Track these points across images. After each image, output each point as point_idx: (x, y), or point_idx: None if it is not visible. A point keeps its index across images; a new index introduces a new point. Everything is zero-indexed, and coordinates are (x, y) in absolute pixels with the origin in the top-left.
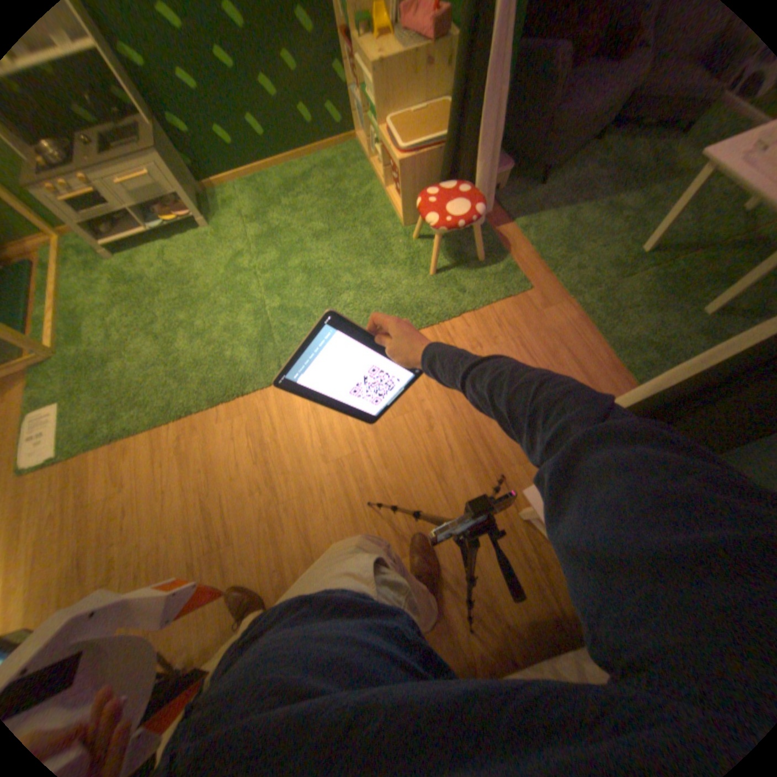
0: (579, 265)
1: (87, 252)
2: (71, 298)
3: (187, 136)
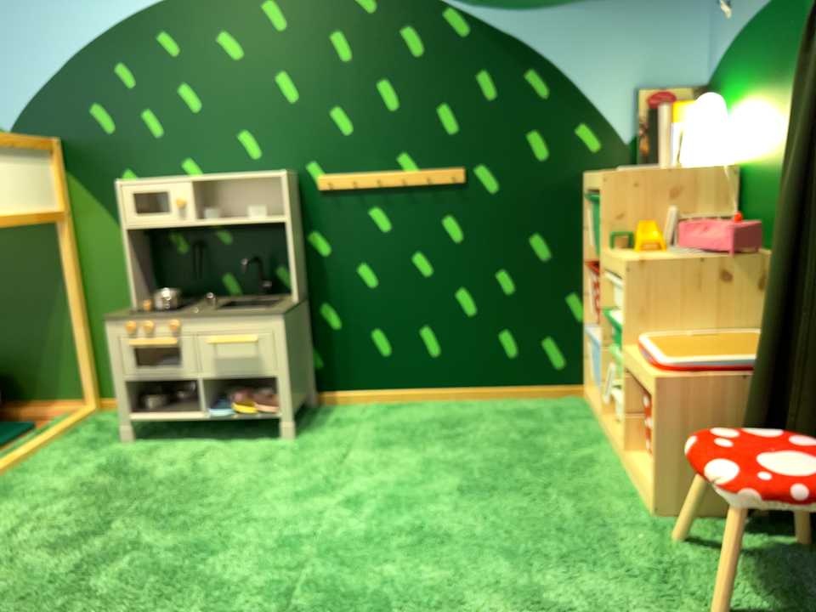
0: None
1: (109, 431)
2: (29, 473)
3: (335, 332)
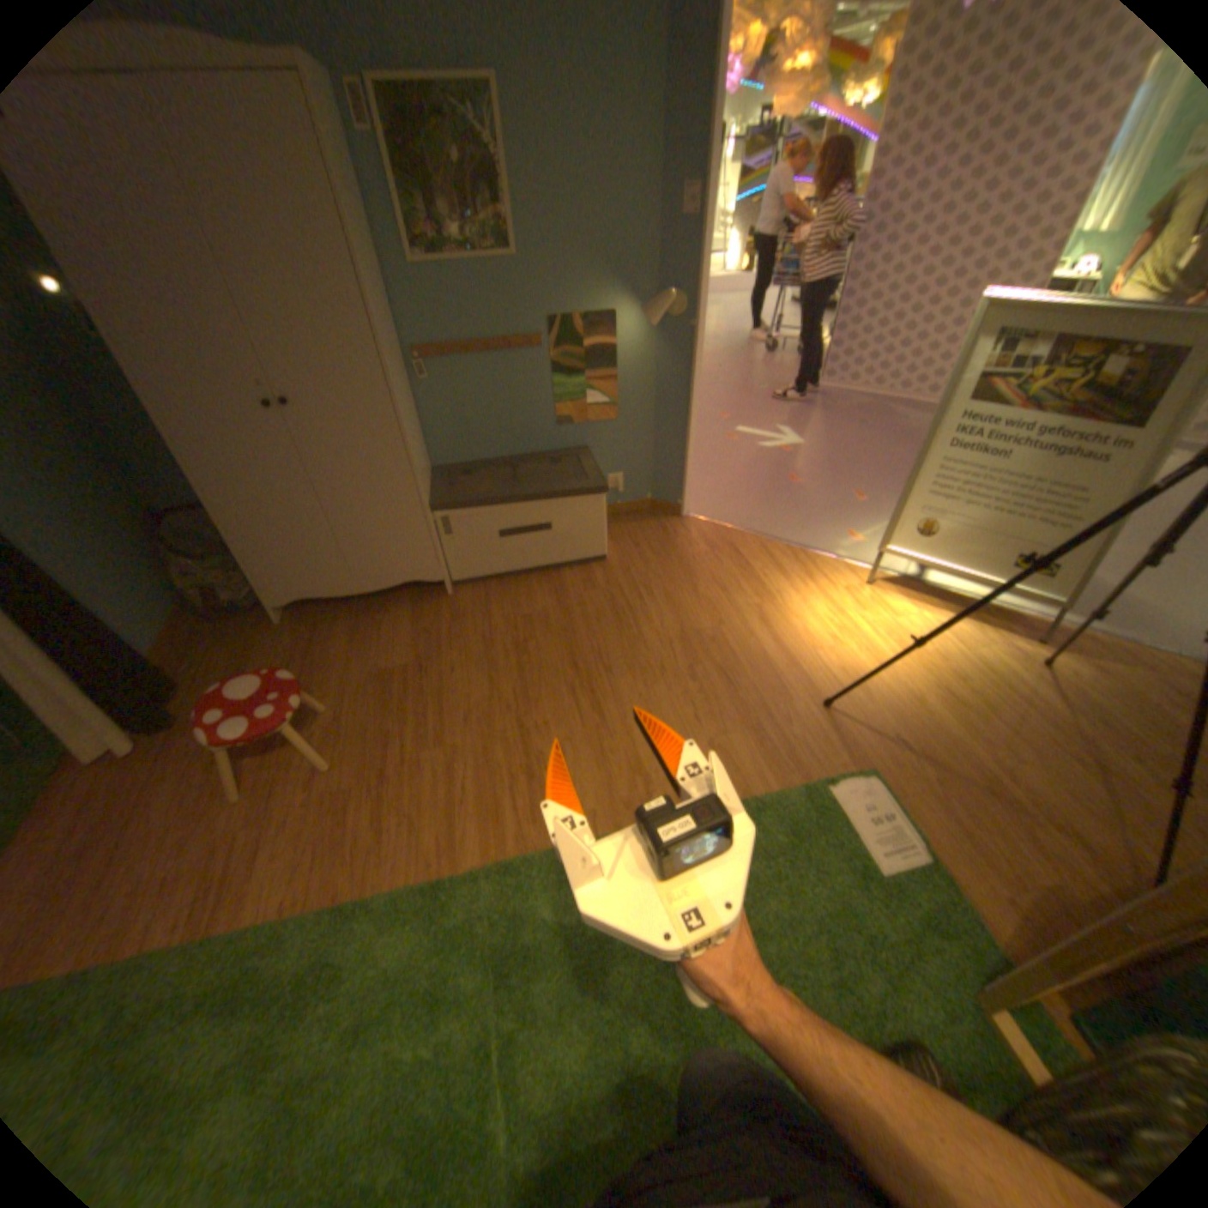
0: None
1: None
2: None
3: None
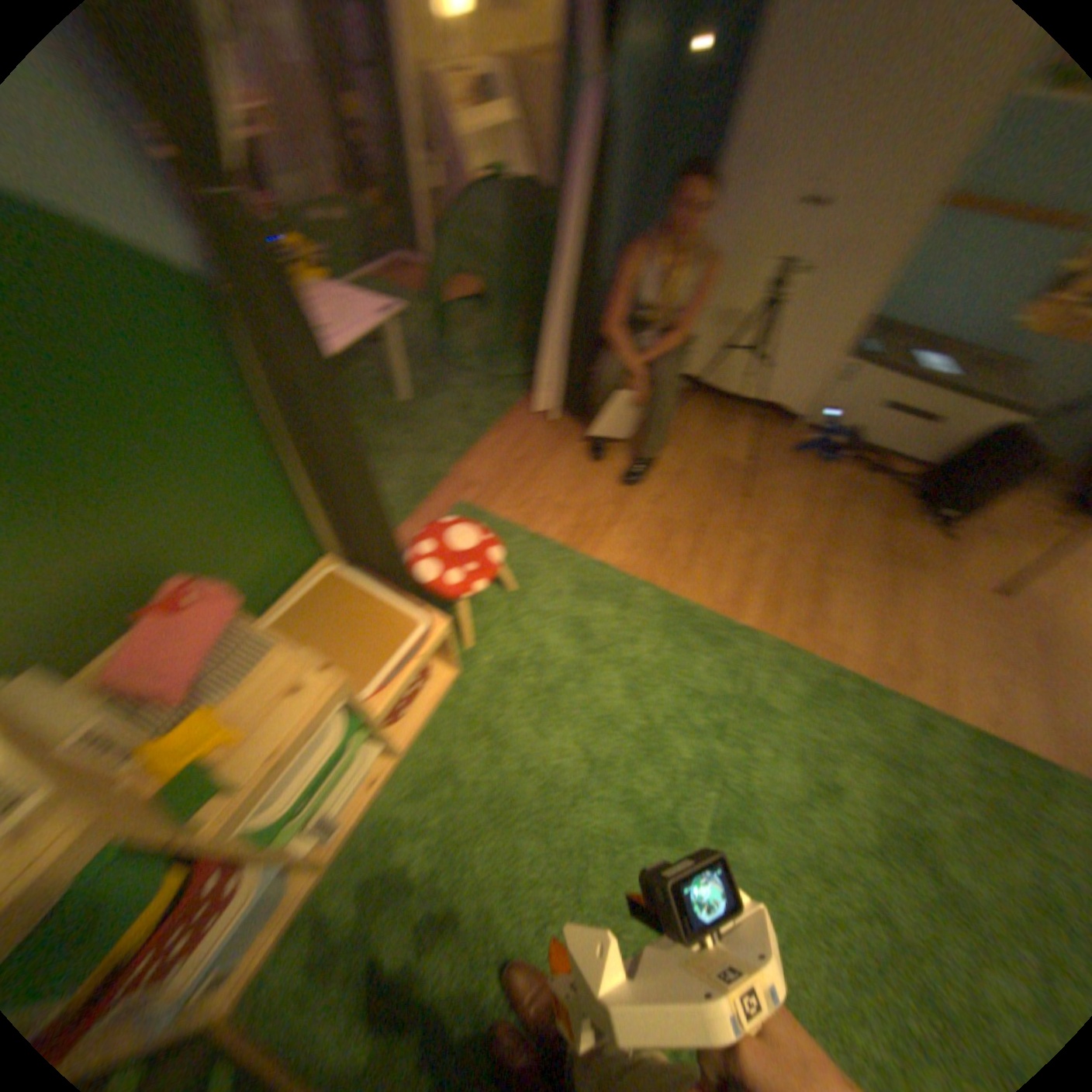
0: (405, 478)
1: None
2: None
3: None
